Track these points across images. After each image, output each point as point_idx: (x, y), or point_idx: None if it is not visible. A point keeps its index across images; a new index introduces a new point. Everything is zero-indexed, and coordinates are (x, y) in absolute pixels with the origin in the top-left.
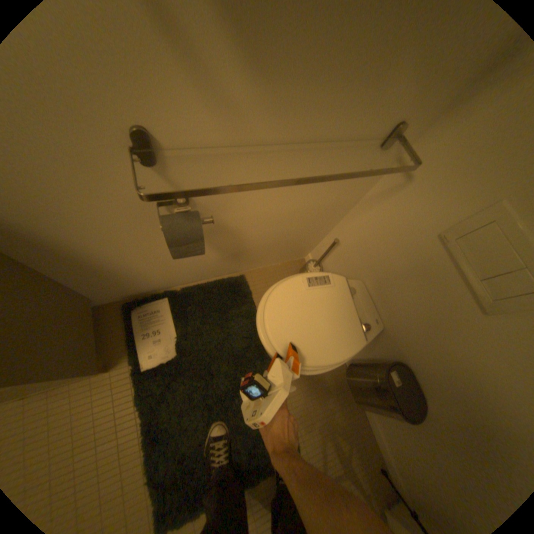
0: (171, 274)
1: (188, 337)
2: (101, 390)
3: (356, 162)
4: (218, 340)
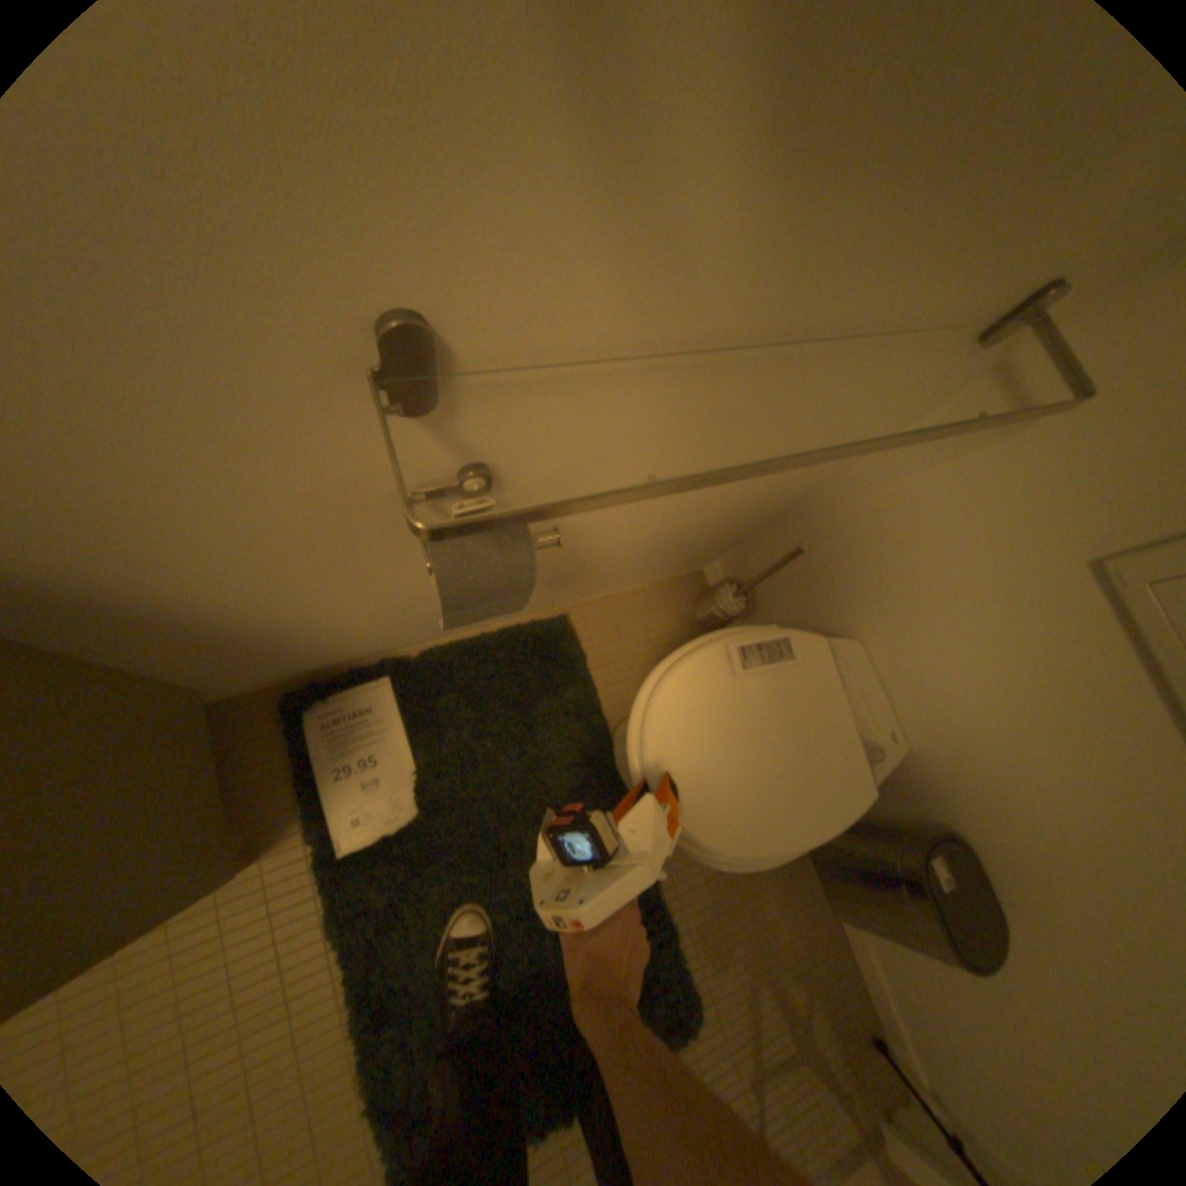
0: (404, 626)
1: (445, 771)
2: (242, 907)
3: (905, 374)
4: (515, 774)
